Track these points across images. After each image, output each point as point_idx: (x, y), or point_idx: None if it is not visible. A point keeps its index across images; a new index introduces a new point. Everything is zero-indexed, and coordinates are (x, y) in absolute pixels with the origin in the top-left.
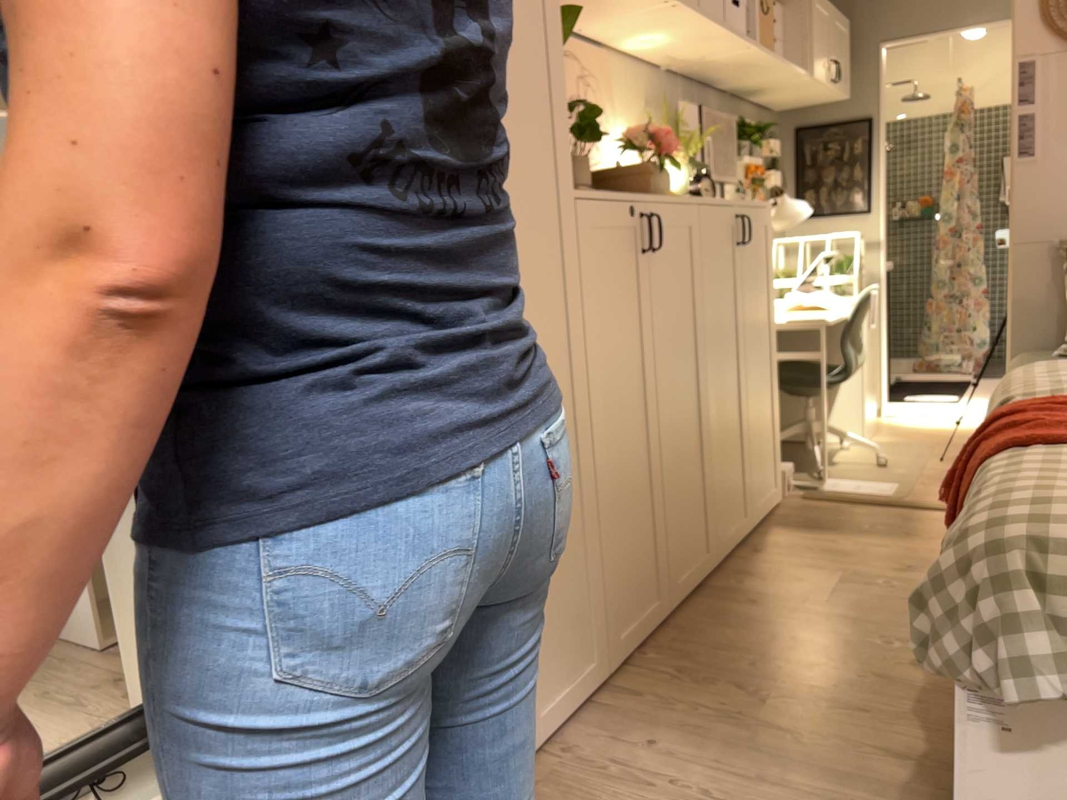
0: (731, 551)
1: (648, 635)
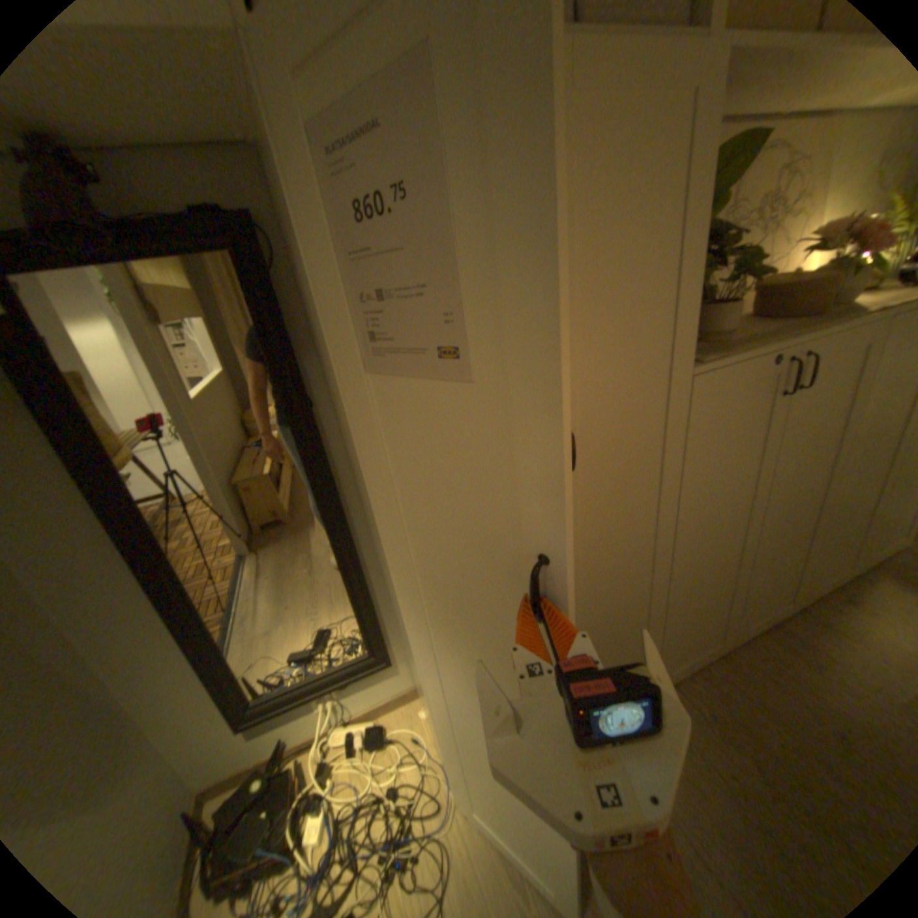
0: (826, 598)
1: (708, 664)
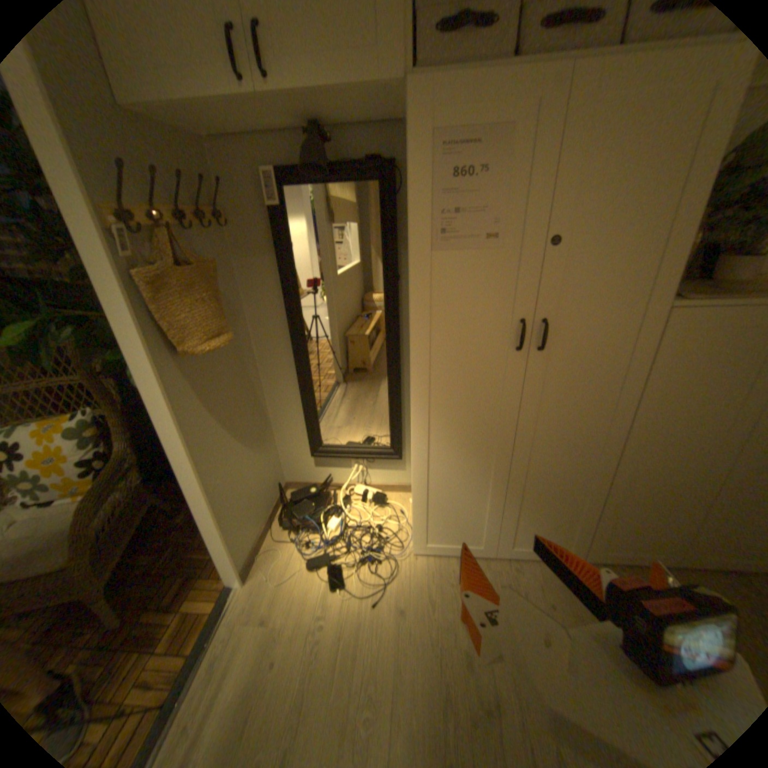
0: None
1: (647, 568)
